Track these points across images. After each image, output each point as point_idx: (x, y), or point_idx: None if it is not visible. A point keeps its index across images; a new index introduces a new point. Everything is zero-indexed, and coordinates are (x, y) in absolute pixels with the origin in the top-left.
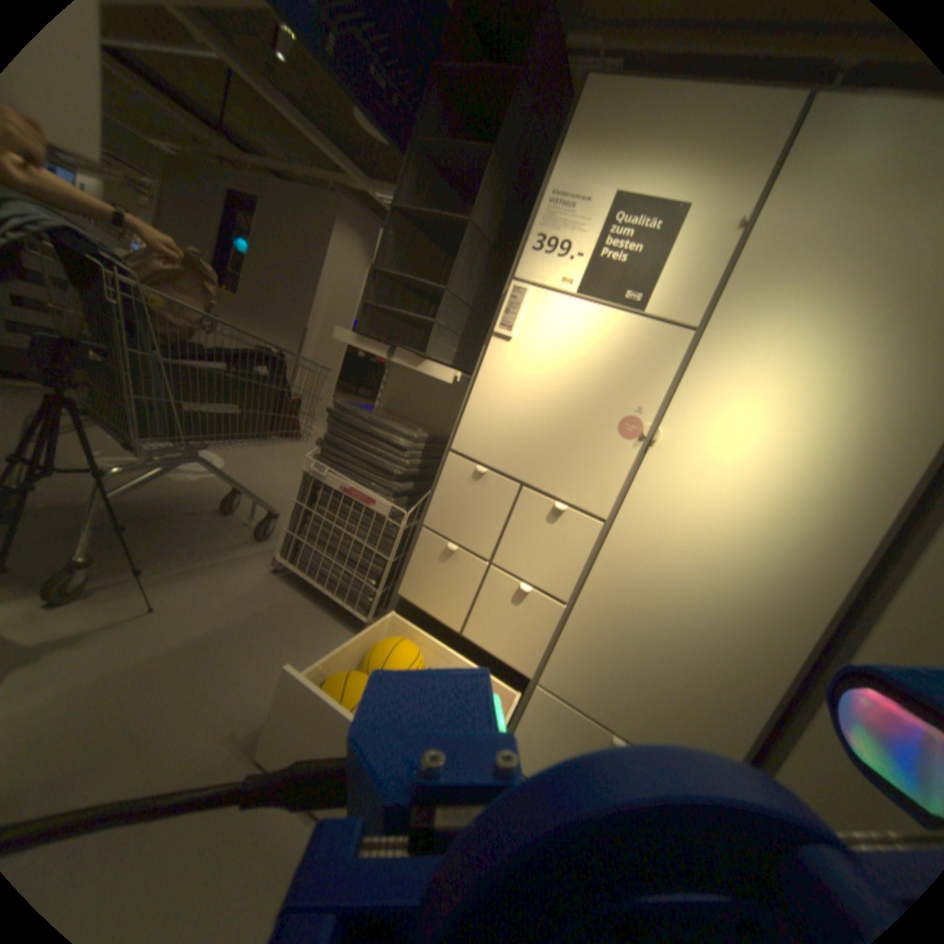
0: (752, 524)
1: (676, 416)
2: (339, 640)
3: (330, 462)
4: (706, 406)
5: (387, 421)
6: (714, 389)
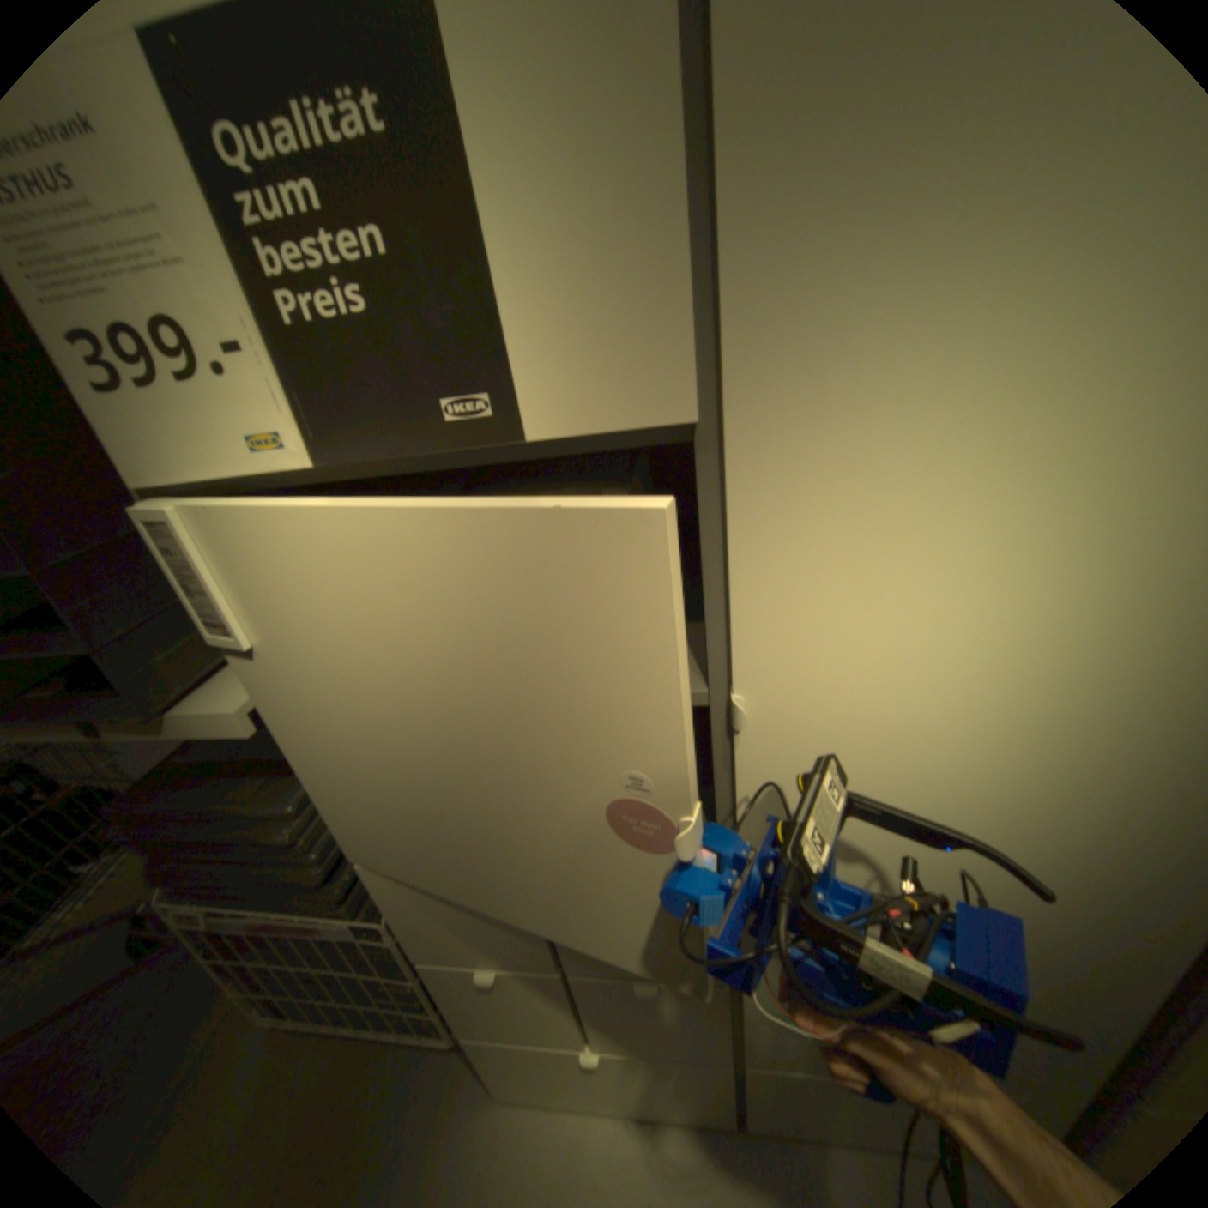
0: (1029, 789)
1: (760, 651)
2: (426, 1084)
3: (195, 893)
4: (822, 606)
5: (224, 789)
6: (825, 558)
